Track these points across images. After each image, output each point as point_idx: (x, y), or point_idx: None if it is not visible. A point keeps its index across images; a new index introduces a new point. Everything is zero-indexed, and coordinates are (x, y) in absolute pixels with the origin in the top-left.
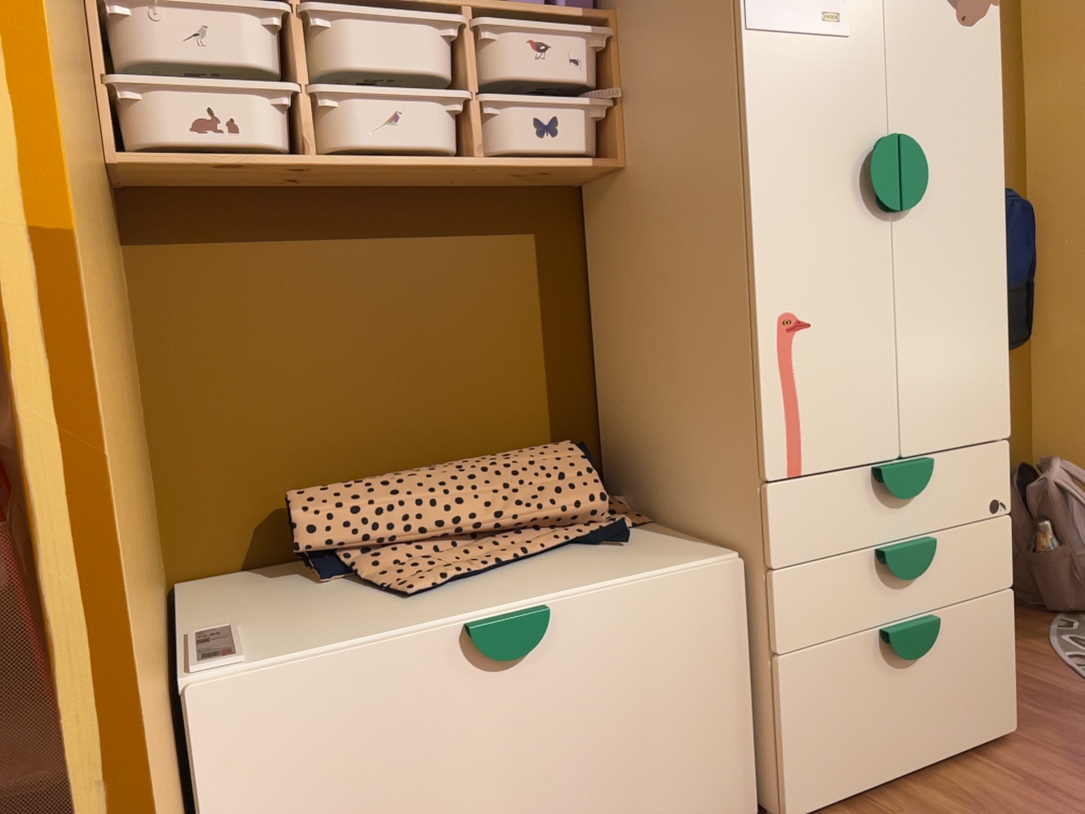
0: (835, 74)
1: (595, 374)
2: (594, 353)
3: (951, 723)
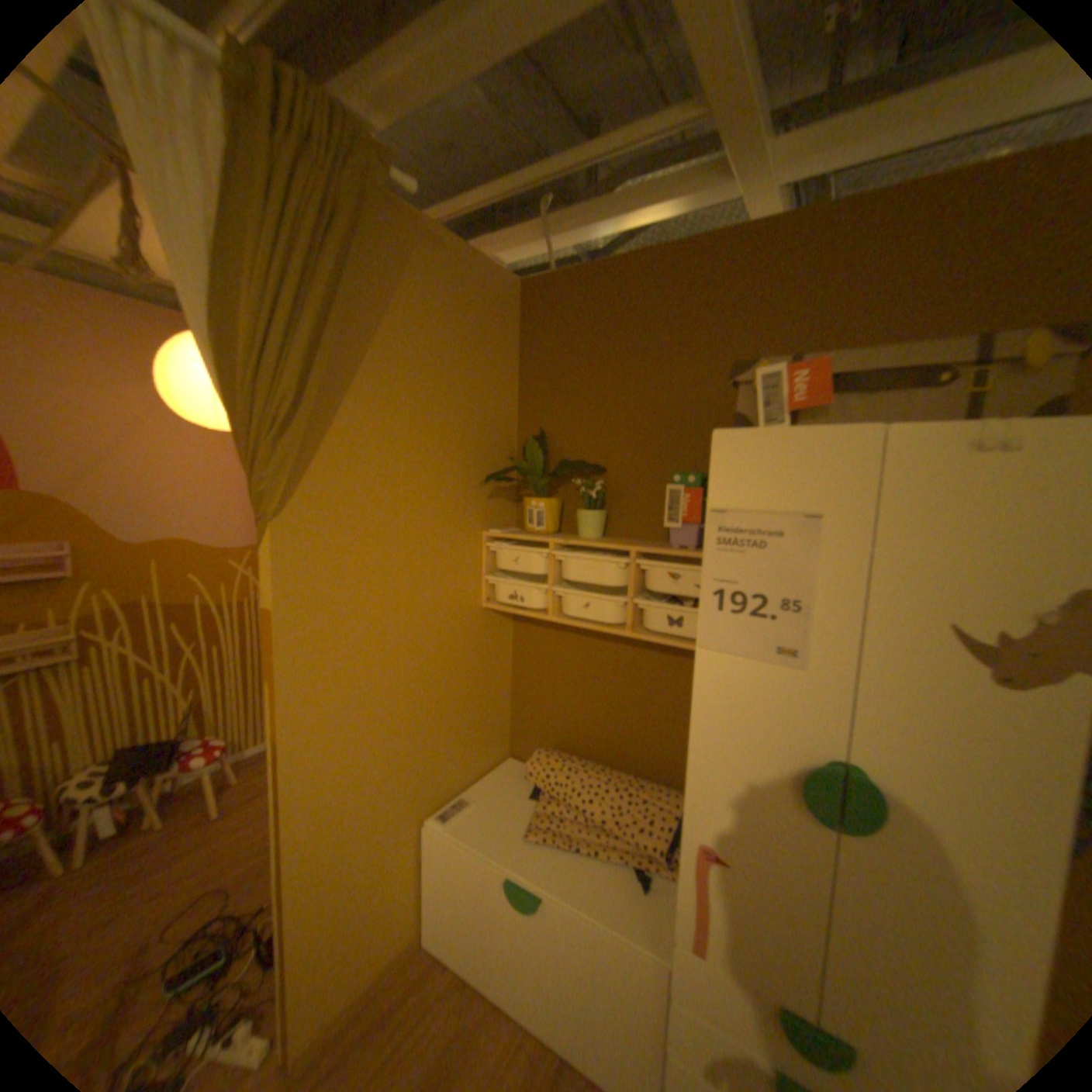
0: (785, 696)
1: None
2: None
3: None
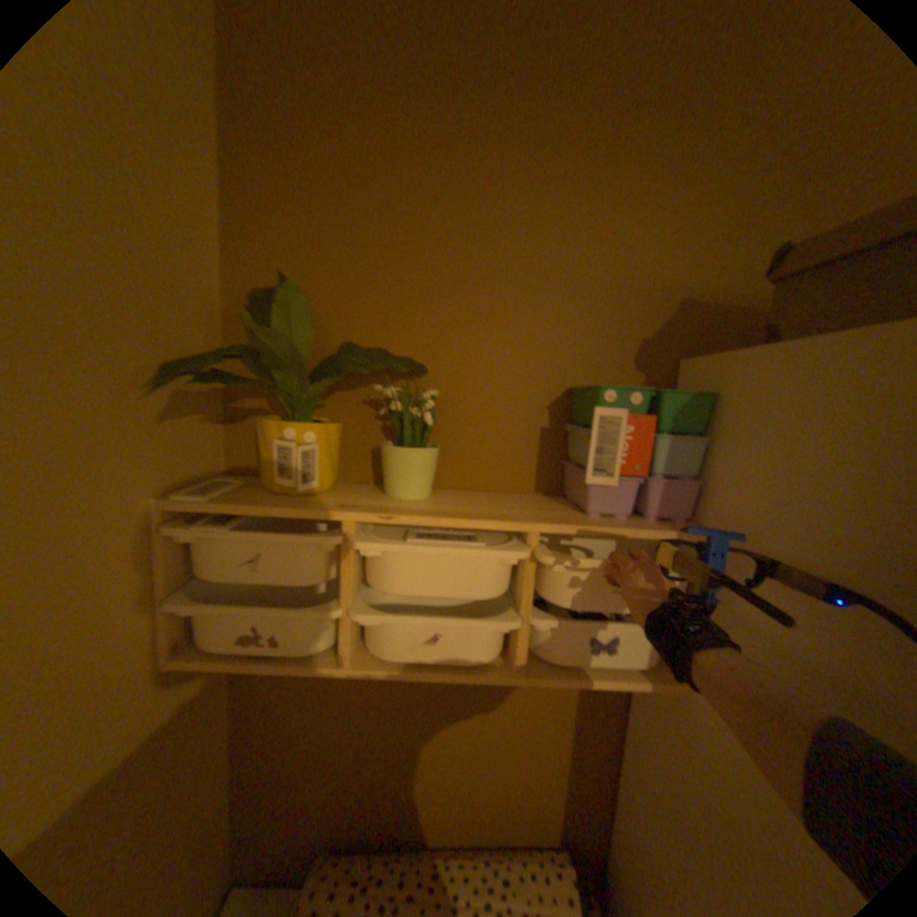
0: None
1: (615, 793)
2: (618, 775)
3: None
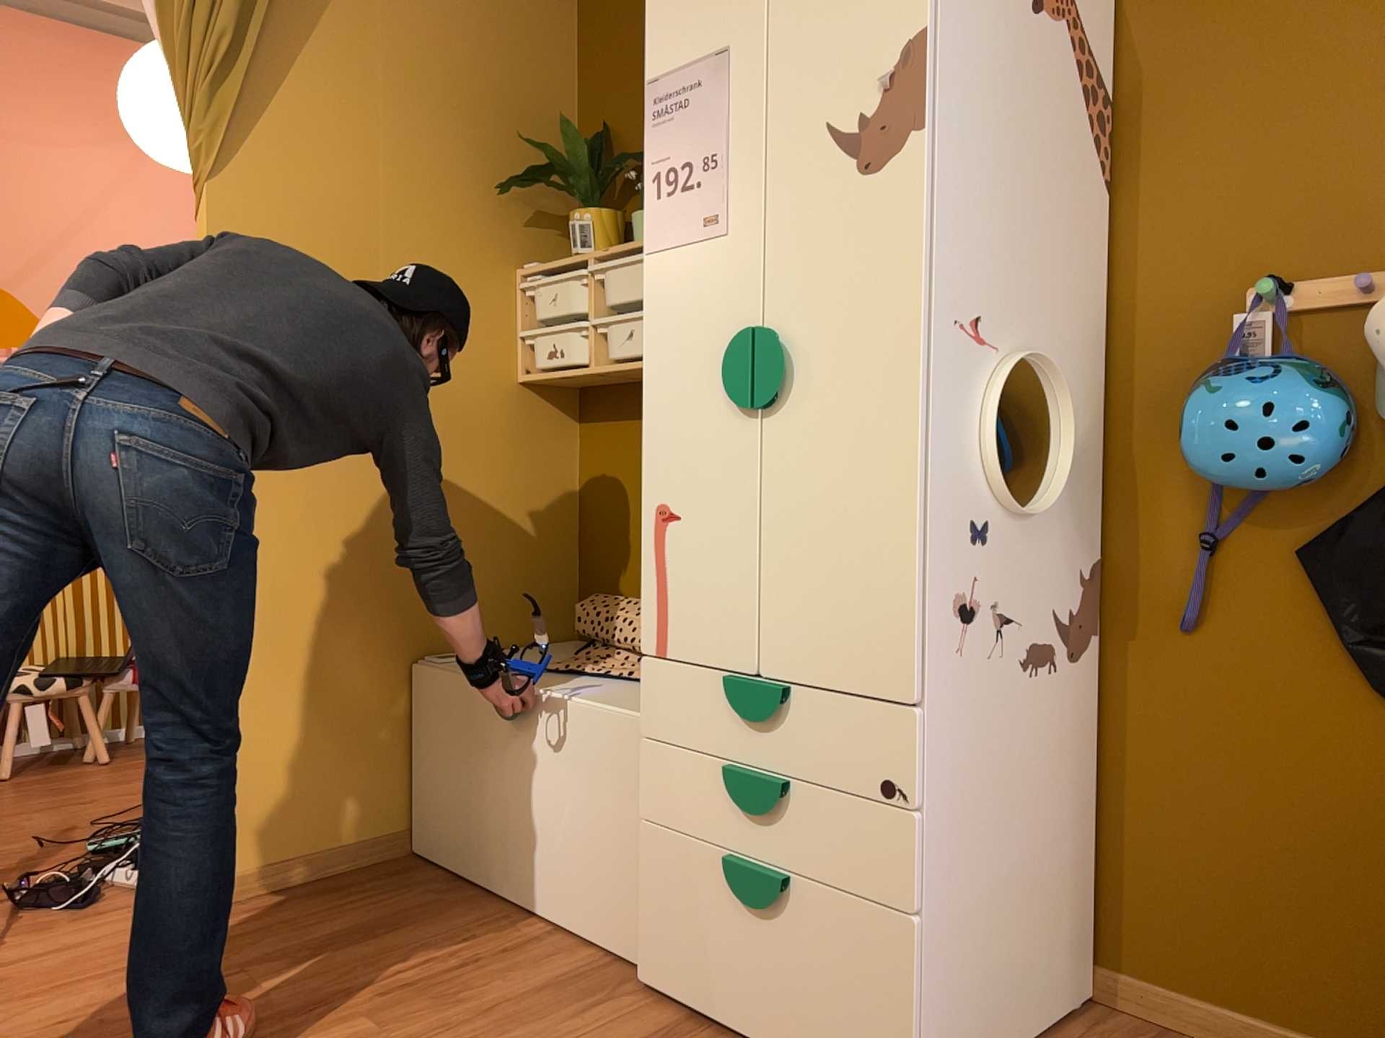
0: (713, 274)
1: None
2: None
3: (807, 1027)
